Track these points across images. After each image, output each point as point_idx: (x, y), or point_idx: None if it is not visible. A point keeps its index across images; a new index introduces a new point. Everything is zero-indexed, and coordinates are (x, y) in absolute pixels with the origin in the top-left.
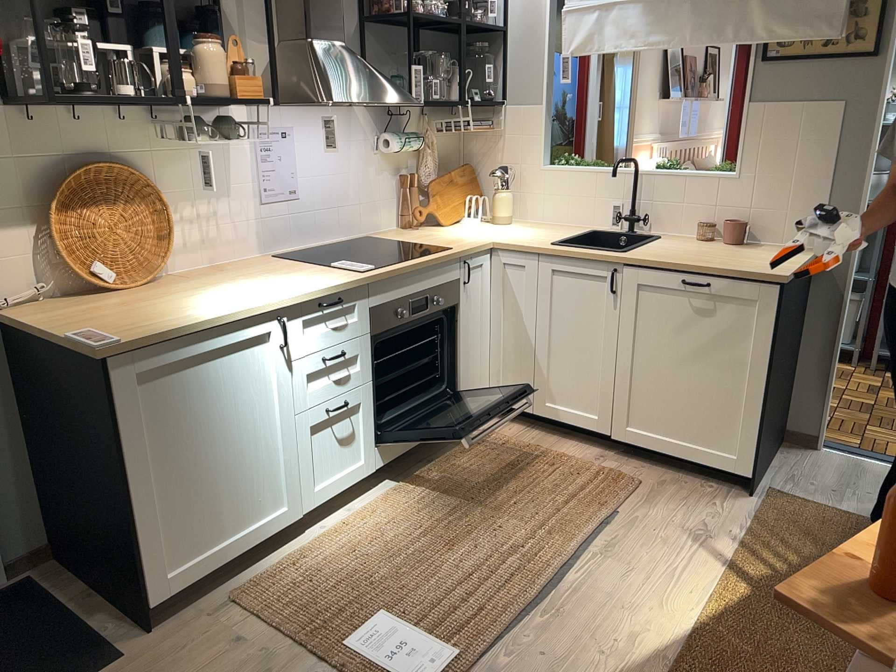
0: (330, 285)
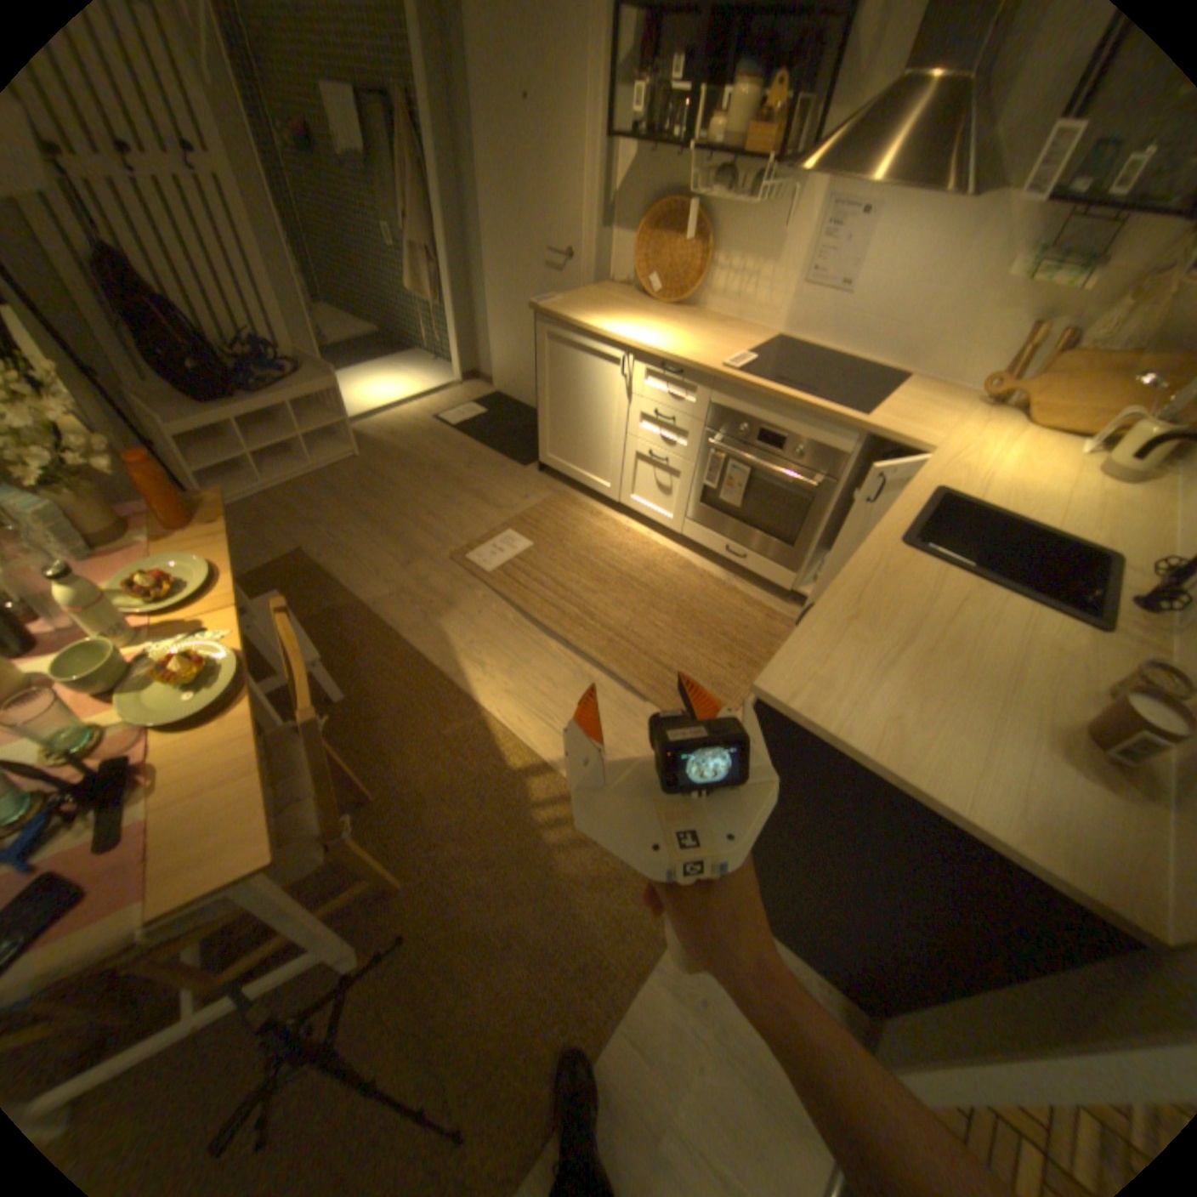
0: (674, 355)
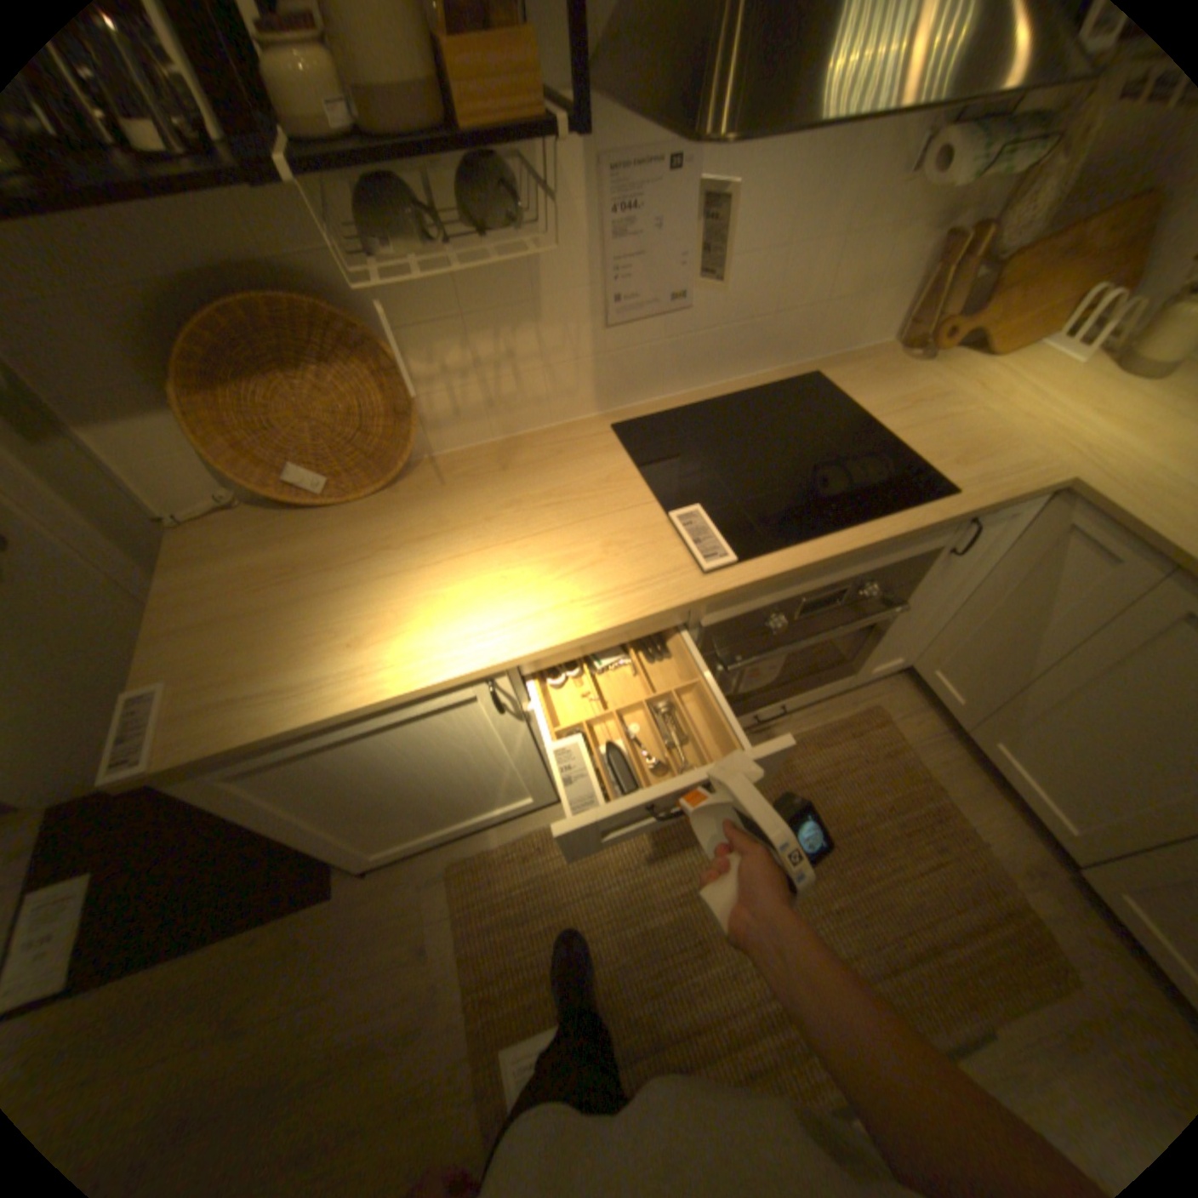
0: (613, 618)
